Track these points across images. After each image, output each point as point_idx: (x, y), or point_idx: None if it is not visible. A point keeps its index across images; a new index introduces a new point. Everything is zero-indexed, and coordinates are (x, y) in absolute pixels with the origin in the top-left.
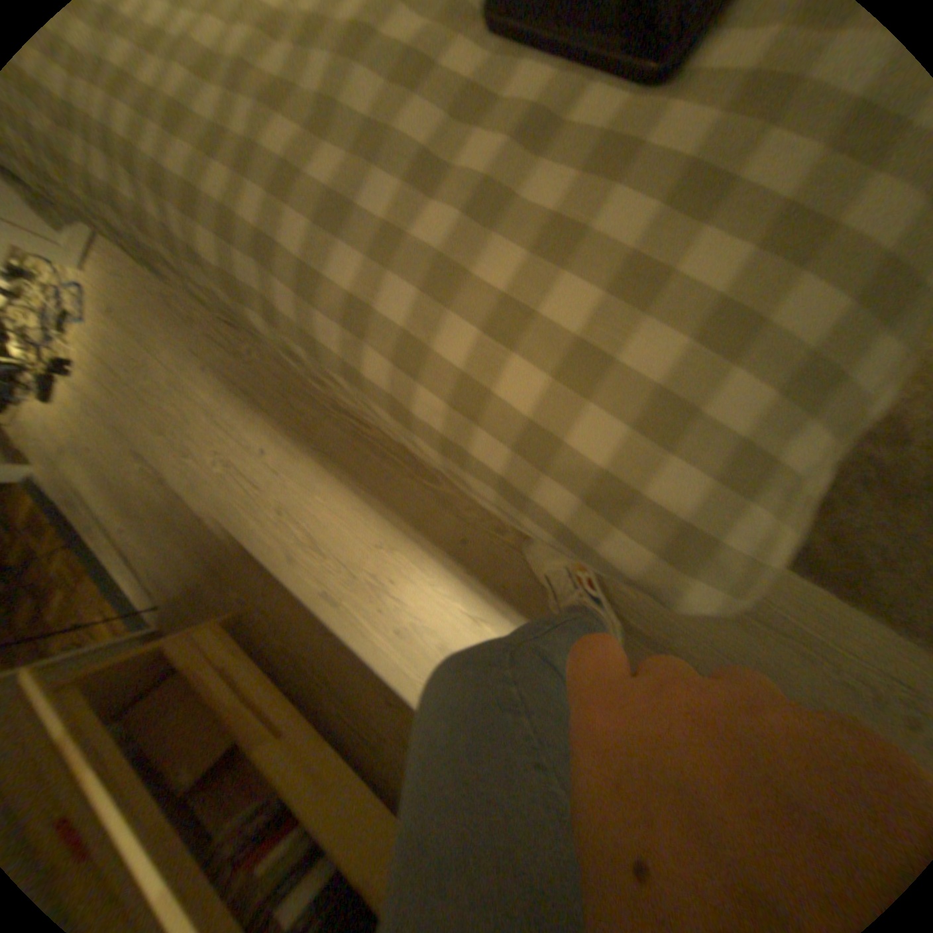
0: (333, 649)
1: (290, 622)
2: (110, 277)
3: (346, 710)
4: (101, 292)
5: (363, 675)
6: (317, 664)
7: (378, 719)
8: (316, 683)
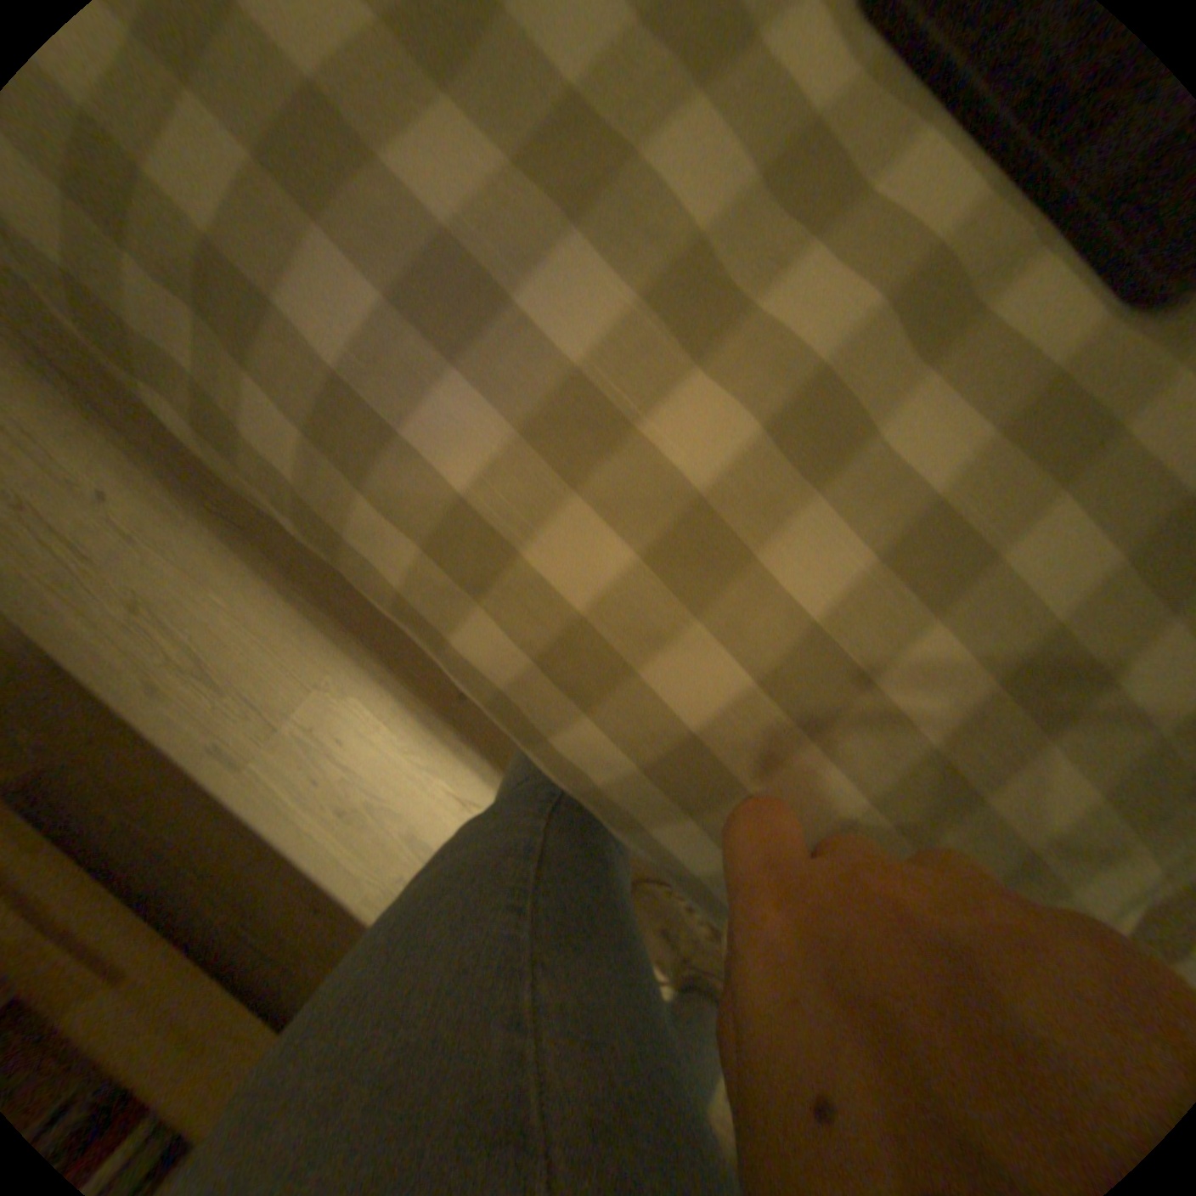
0: (227, 833)
1: (147, 789)
2: None
3: (243, 919)
4: None
5: (278, 871)
6: (195, 854)
7: (298, 931)
8: (192, 881)
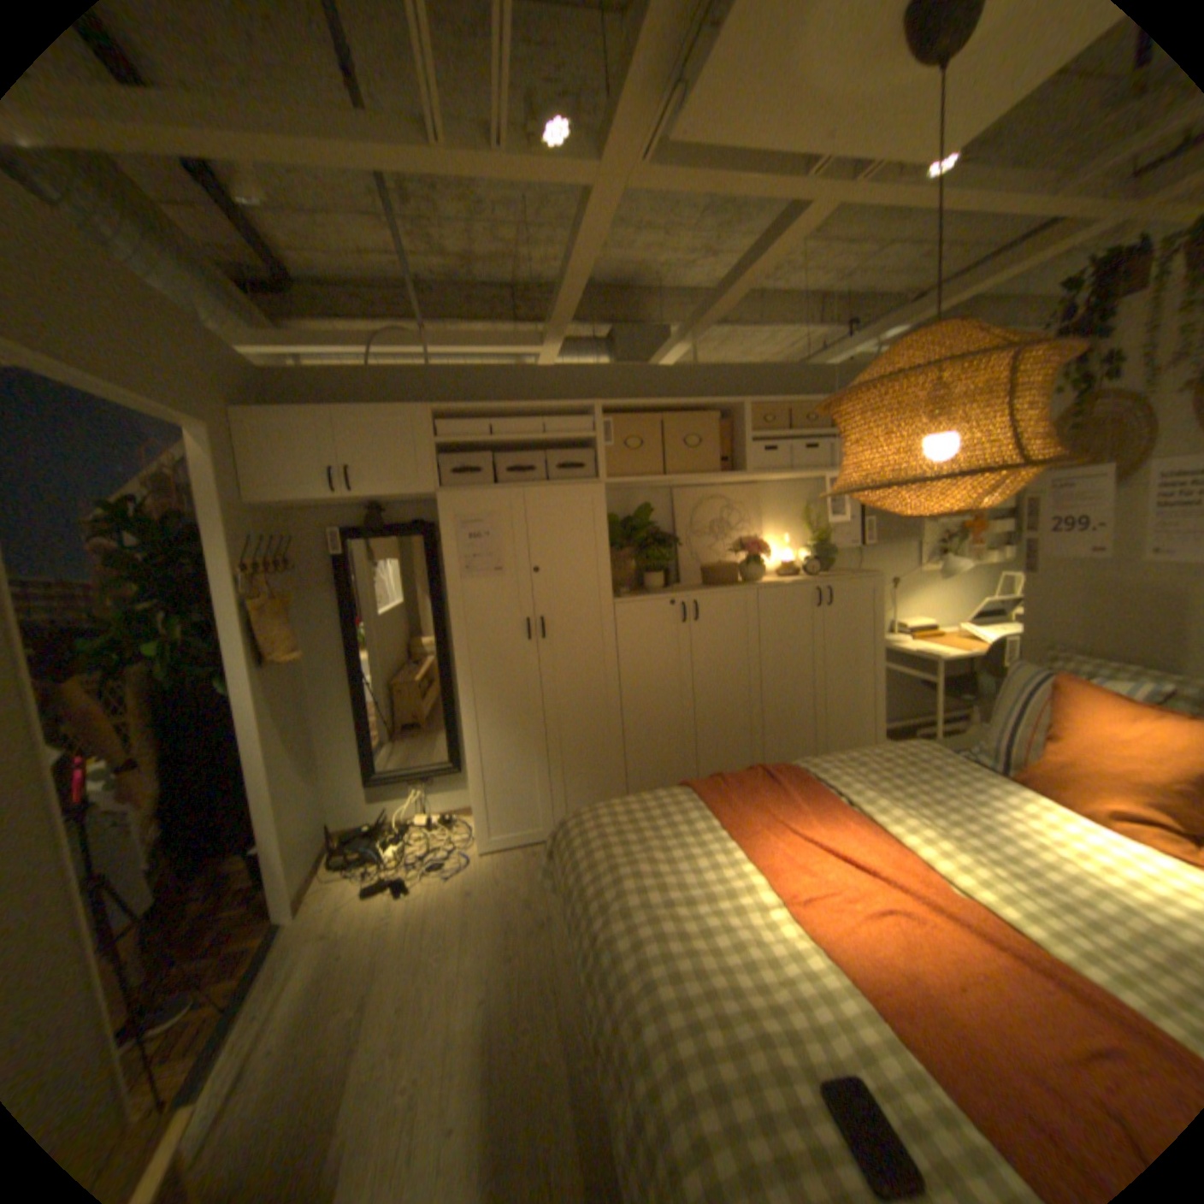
0: None
1: None
2: (488, 882)
3: None
4: (473, 883)
5: None
6: None
7: None
8: None
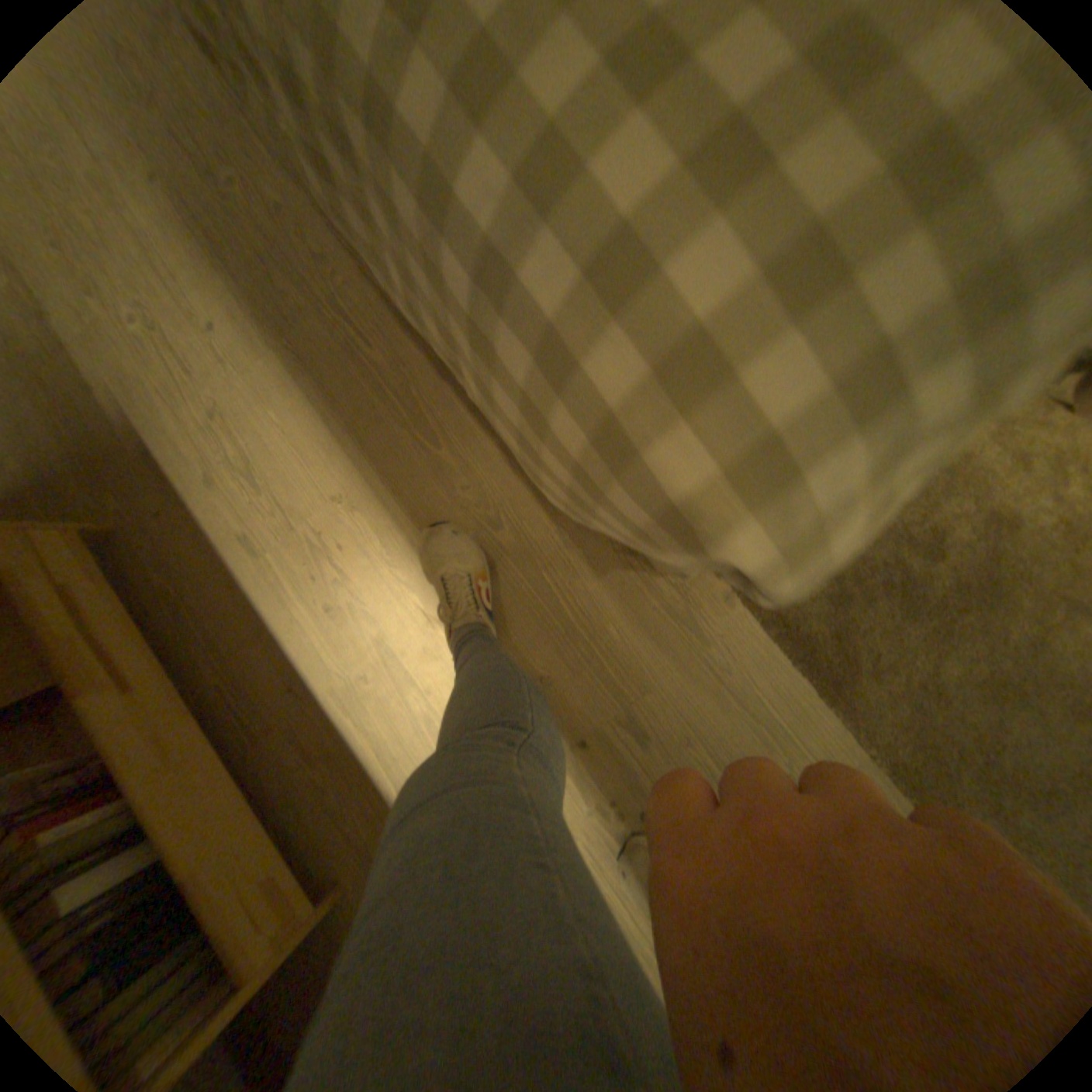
0: (237, 610)
1: (188, 562)
2: None
3: (232, 687)
4: None
5: (269, 650)
6: (210, 623)
7: (272, 706)
8: (202, 646)
